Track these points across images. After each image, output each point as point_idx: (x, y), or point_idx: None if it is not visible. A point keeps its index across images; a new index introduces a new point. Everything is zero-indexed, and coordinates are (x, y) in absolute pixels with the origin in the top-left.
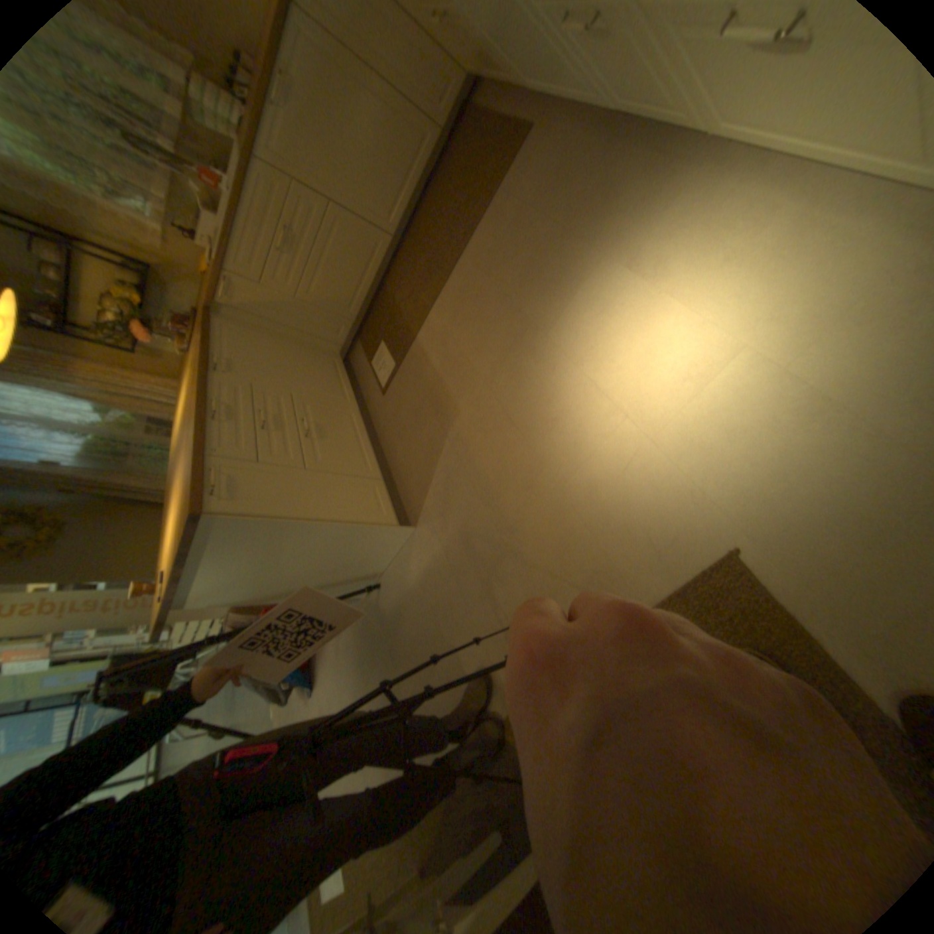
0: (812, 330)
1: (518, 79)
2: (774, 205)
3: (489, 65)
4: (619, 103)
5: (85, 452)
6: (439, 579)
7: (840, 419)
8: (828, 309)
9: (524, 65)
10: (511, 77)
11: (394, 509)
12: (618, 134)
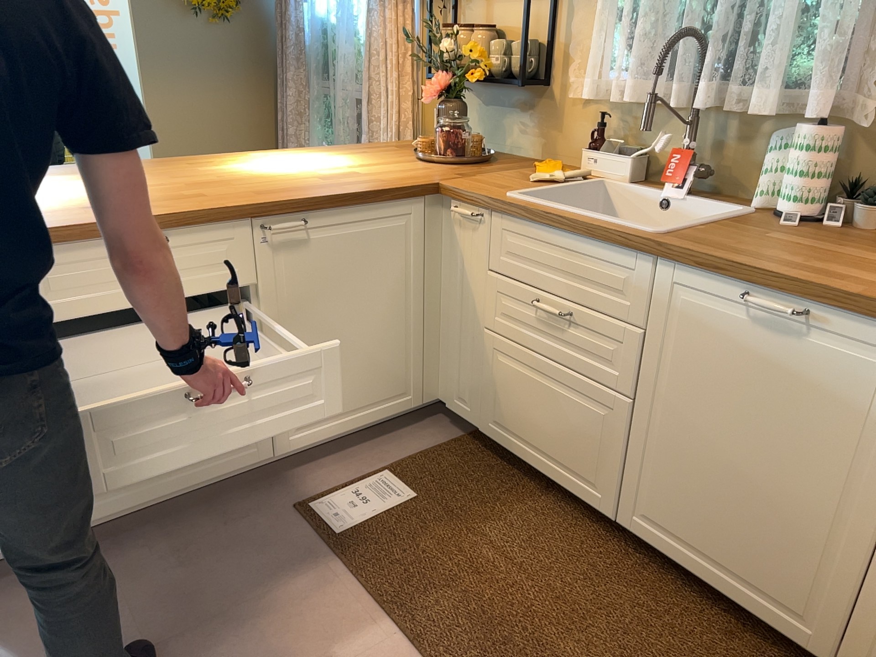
0: None
1: None
2: None
3: None
4: None
5: (323, 29)
6: None
7: None
8: None
9: None
10: None
11: None
12: None
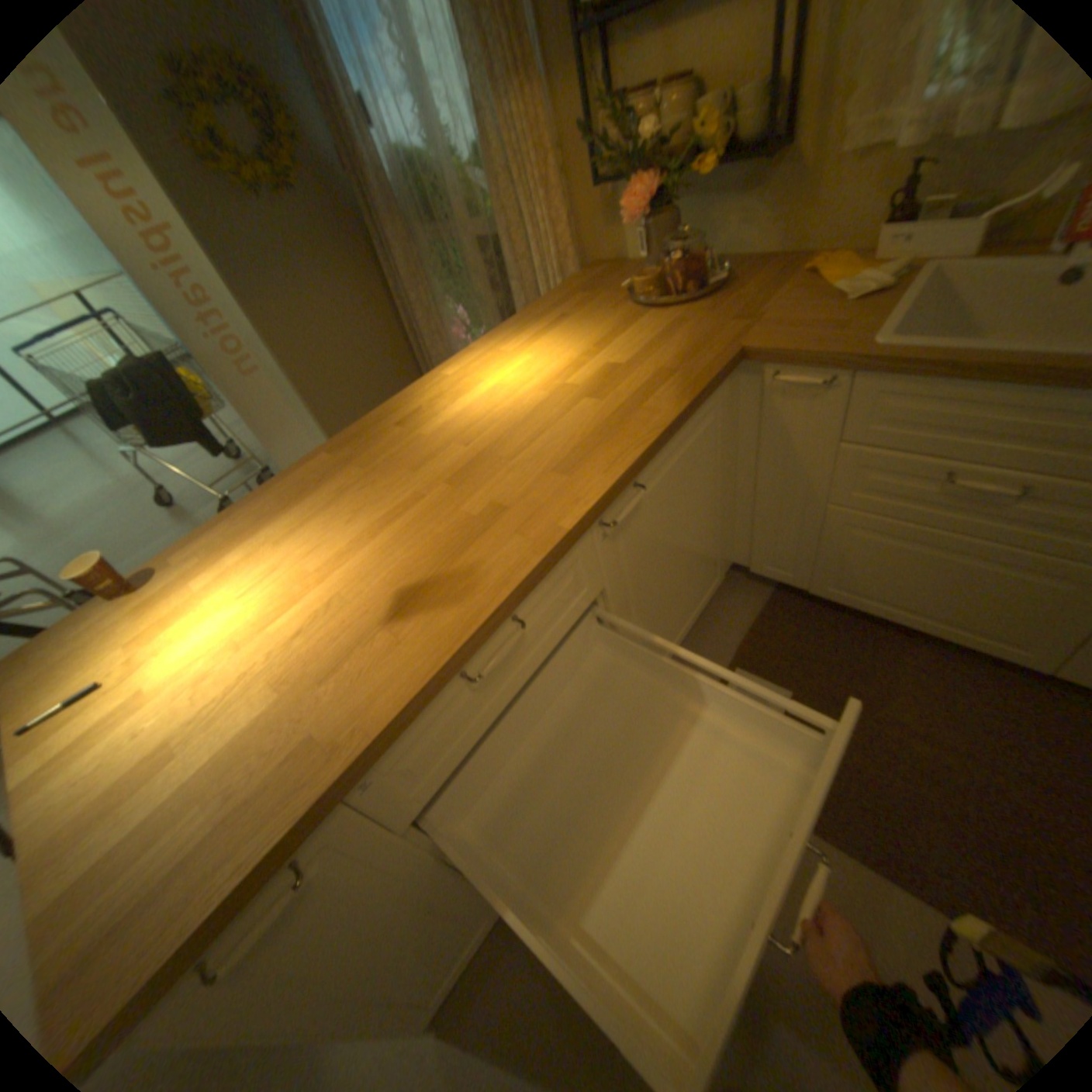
0: None
1: None
2: None
3: None
4: None
5: (402, 157)
6: None
7: None
8: None
9: None
10: None
11: (449, 989)
12: None
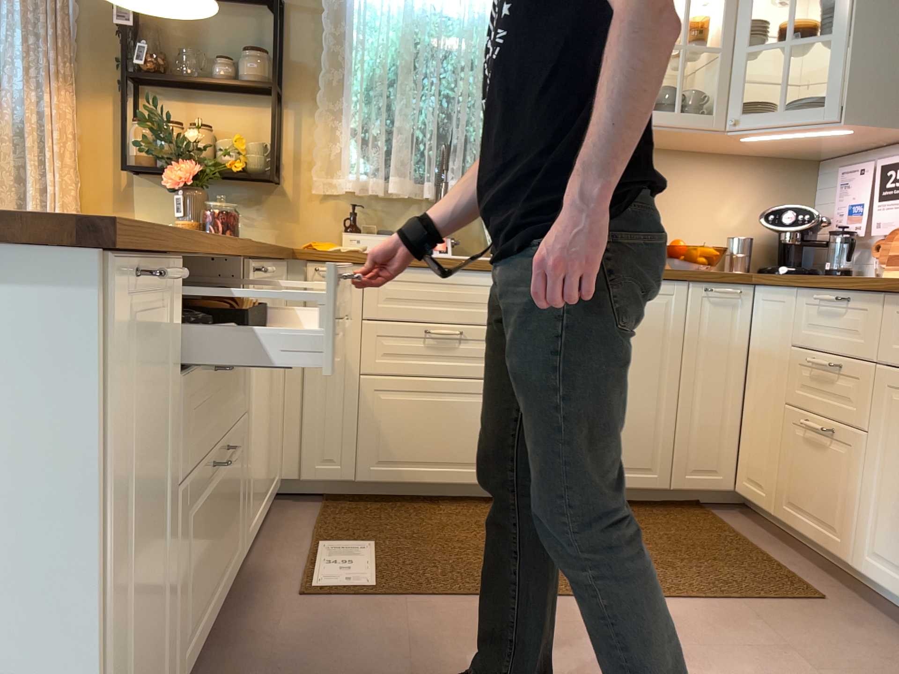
0: None
1: (840, 550)
2: None
3: (800, 509)
4: None
5: None
6: None
7: None
8: None
9: (895, 549)
10: (828, 542)
11: None
12: None
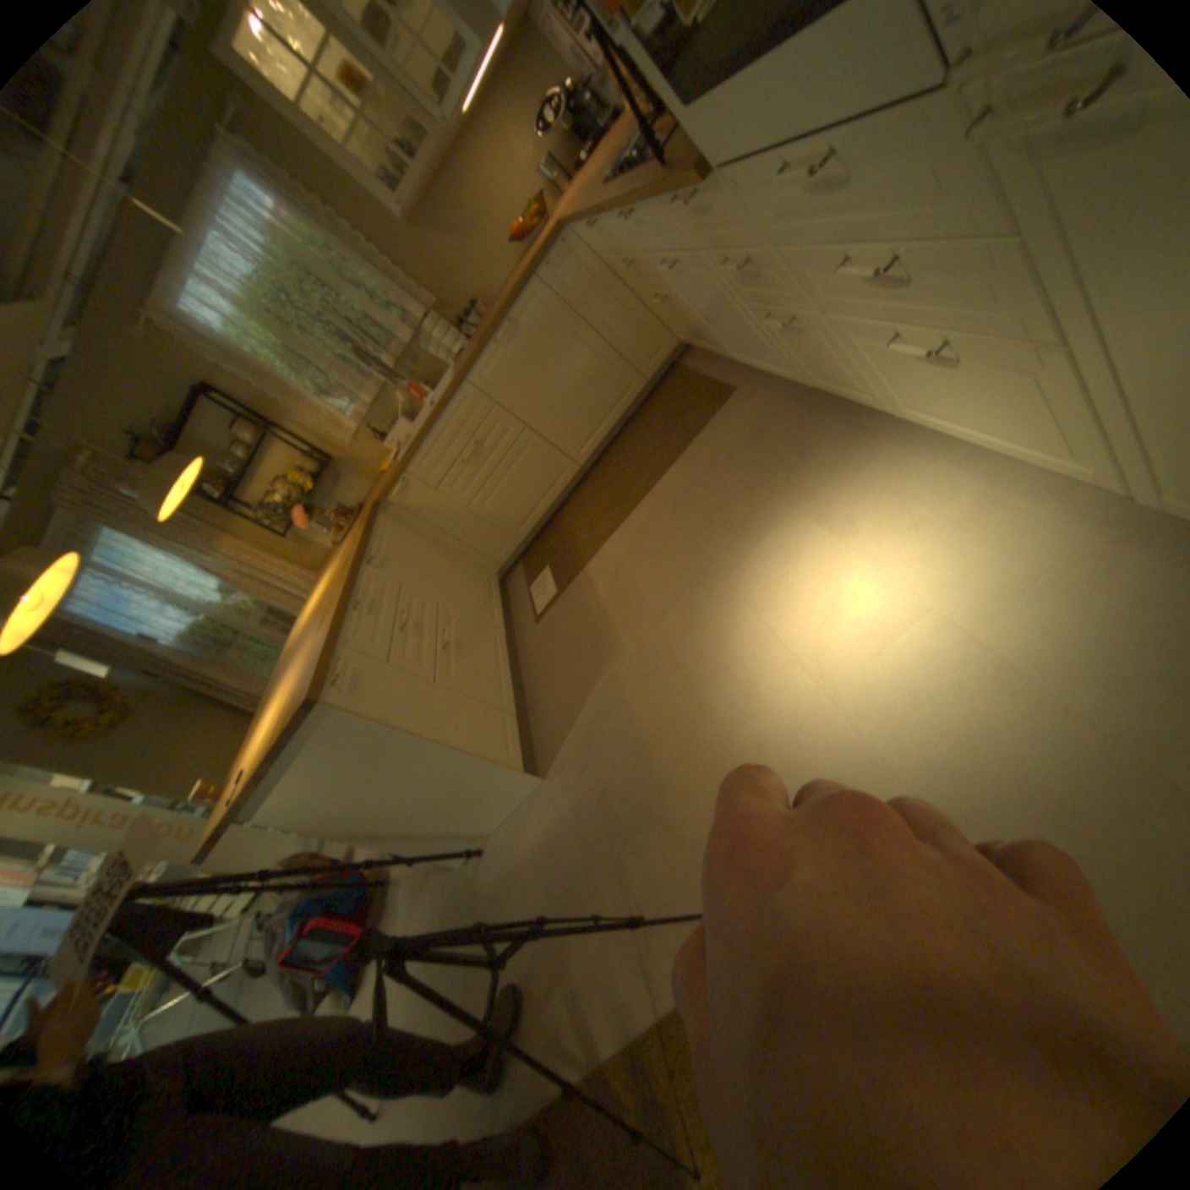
0: (996, 600)
1: (725, 351)
2: (958, 482)
3: (700, 337)
4: (816, 382)
5: (188, 633)
6: (559, 848)
7: (1027, 691)
8: (1011, 581)
9: (732, 342)
10: (720, 349)
11: (522, 751)
12: (816, 406)
